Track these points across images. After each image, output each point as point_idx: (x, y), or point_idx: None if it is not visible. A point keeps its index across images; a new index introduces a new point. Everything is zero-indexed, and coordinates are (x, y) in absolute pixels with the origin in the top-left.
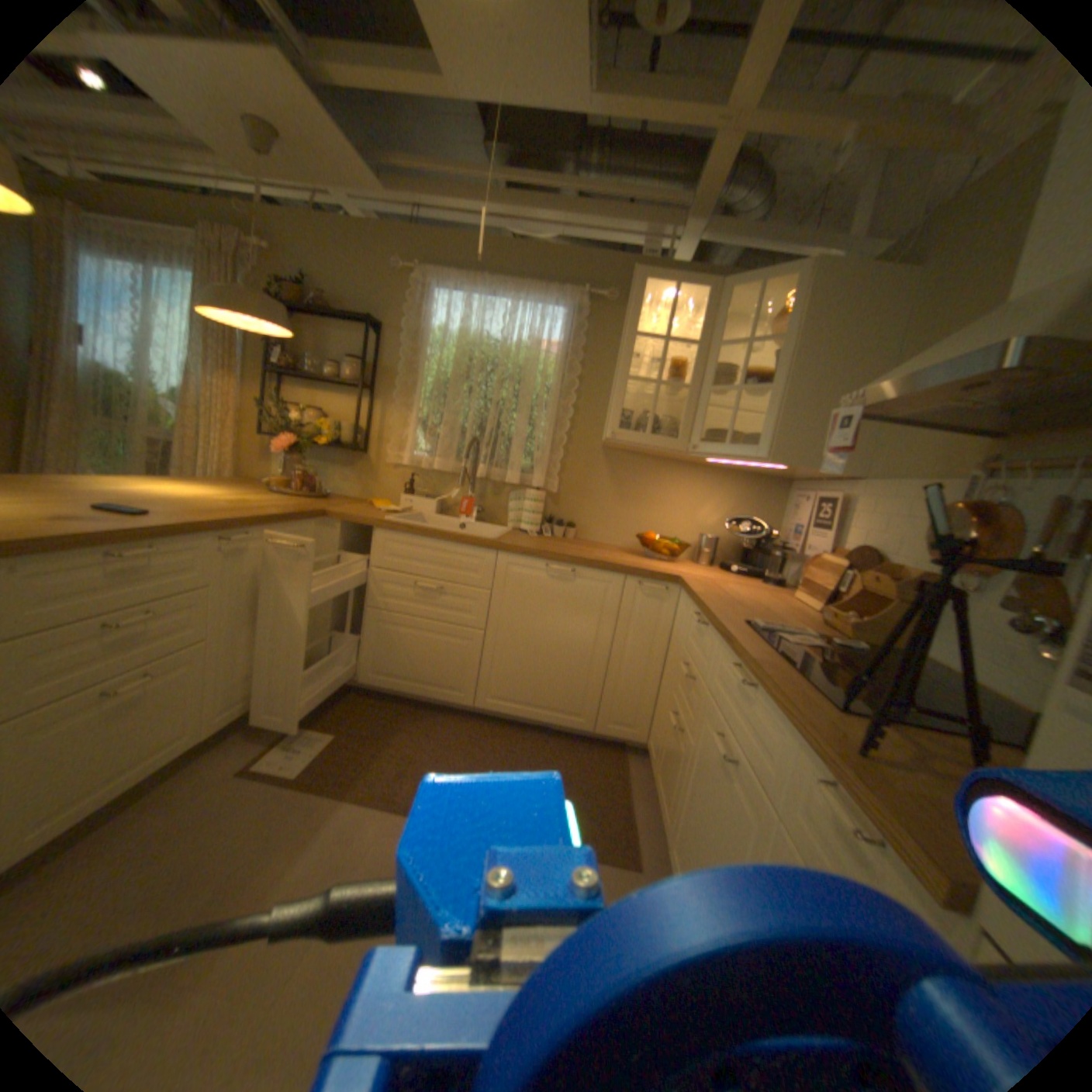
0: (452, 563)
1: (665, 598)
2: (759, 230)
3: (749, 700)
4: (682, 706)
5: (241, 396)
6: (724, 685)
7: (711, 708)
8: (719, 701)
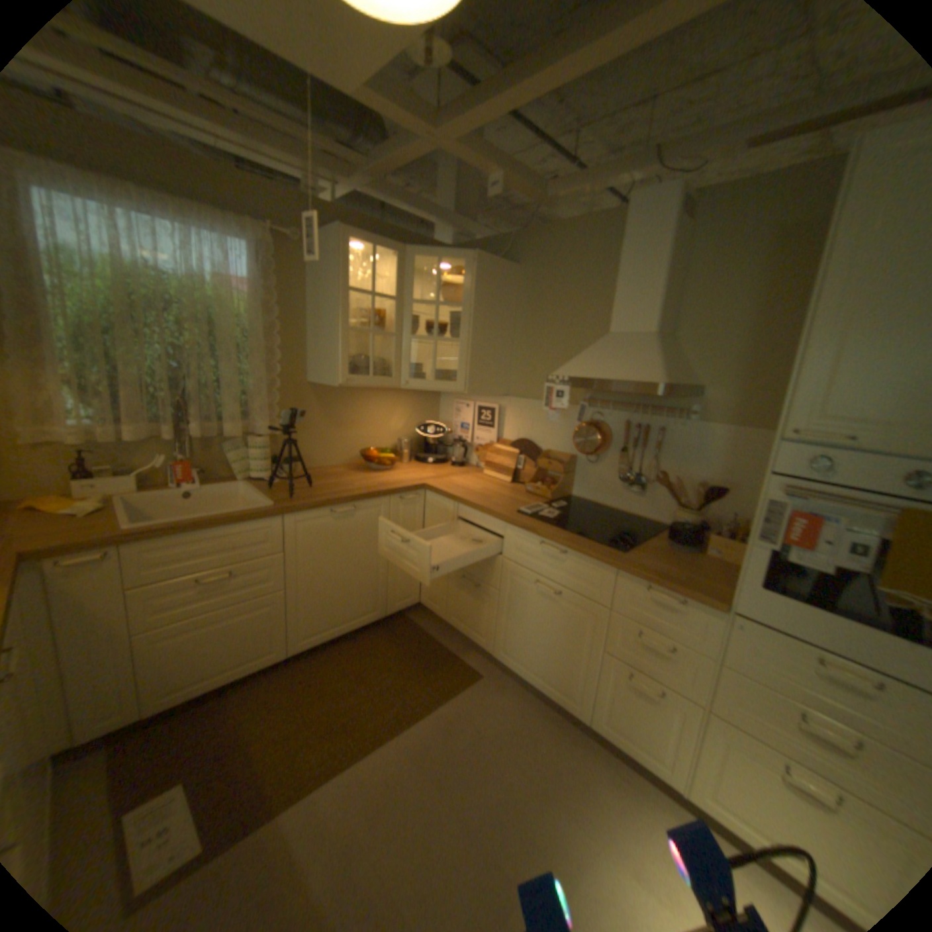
0: (236, 545)
1: (416, 500)
2: (399, 194)
3: (560, 558)
4: (469, 570)
5: None
6: (526, 552)
7: (514, 567)
8: (524, 562)
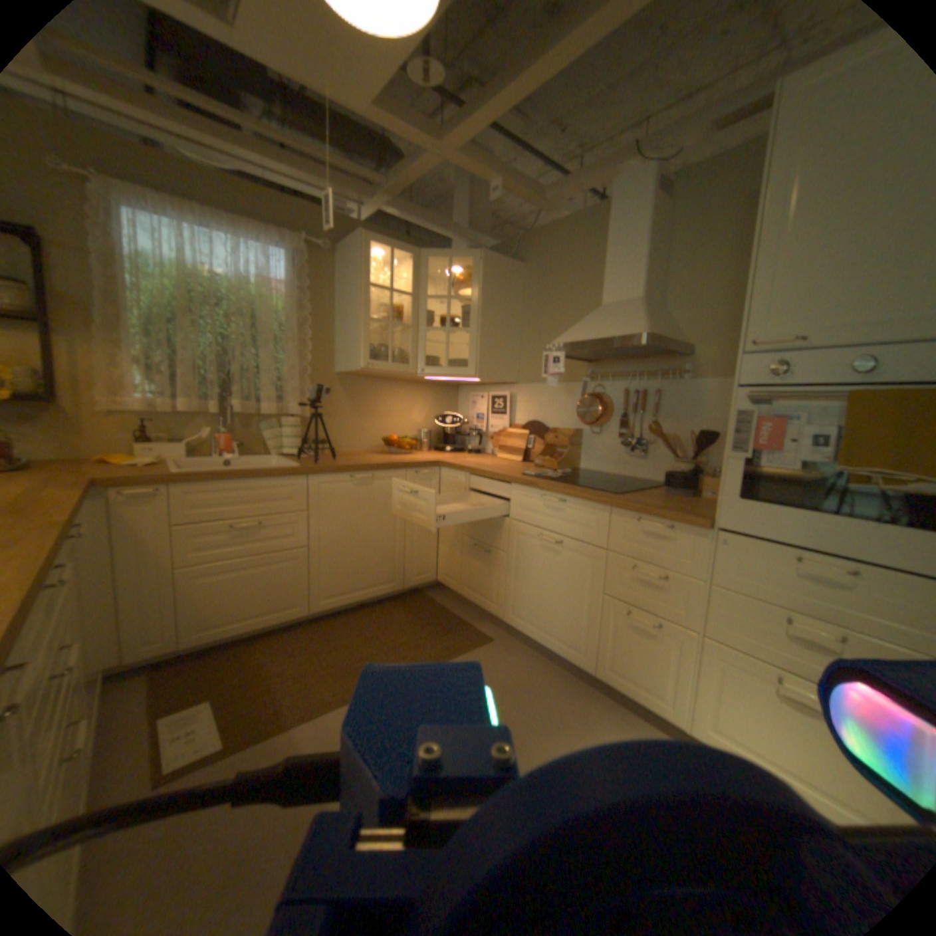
0: (264, 497)
1: (431, 477)
2: (416, 210)
3: (559, 508)
4: (479, 537)
5: None
6: (529, 509)
7: (519, 525)
8: (528, 518)
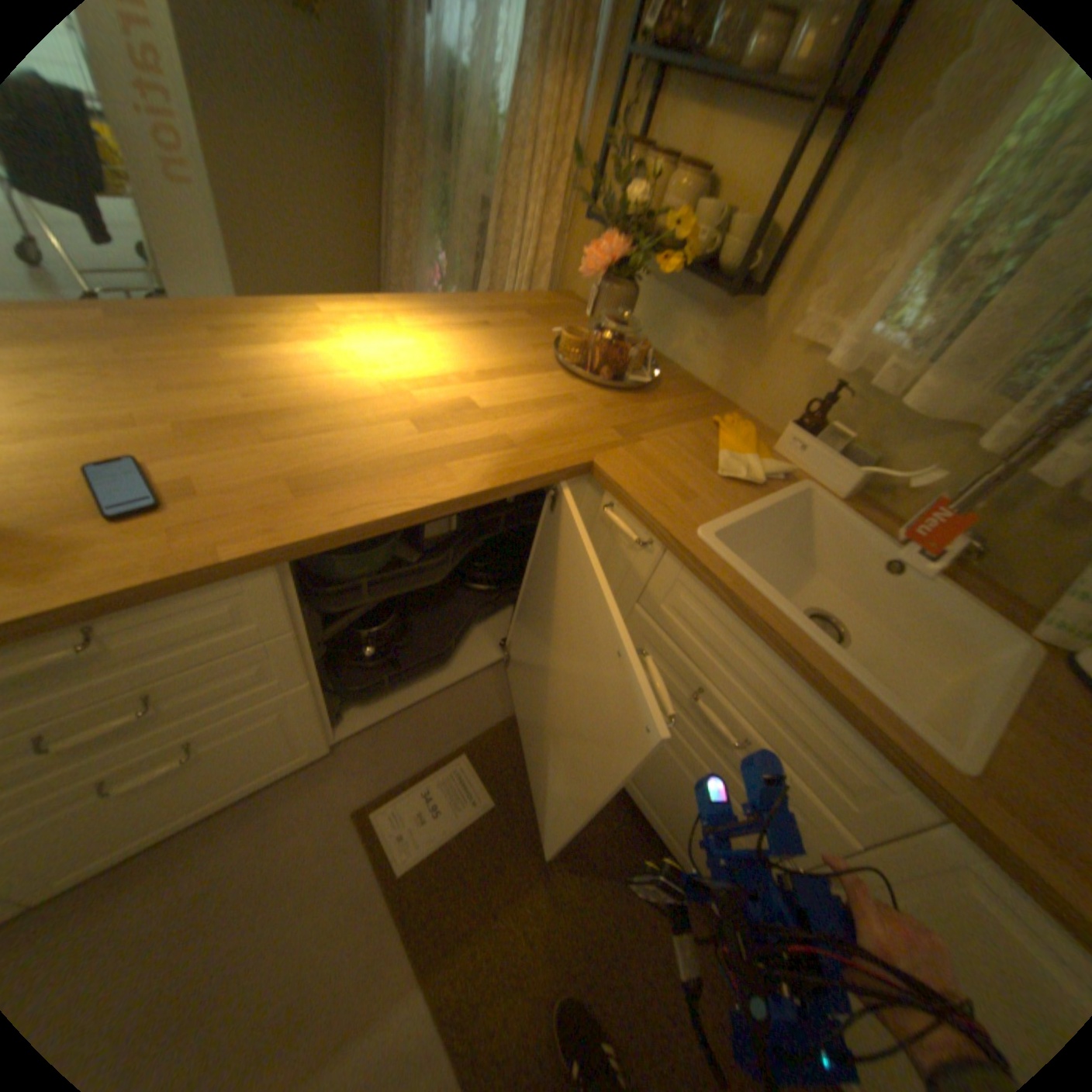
0: (803, 732)
1: None
2: None
3: None
4: None
5: (596, 120)
6: None
7: None
8: None
